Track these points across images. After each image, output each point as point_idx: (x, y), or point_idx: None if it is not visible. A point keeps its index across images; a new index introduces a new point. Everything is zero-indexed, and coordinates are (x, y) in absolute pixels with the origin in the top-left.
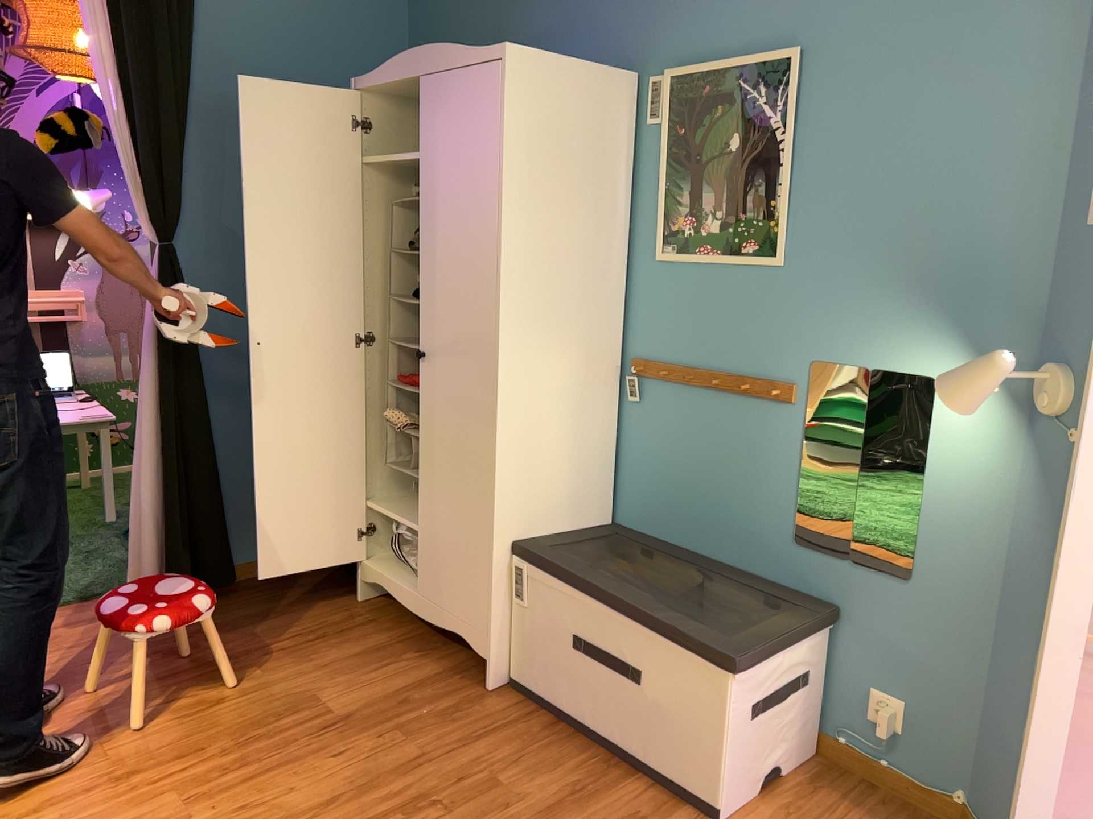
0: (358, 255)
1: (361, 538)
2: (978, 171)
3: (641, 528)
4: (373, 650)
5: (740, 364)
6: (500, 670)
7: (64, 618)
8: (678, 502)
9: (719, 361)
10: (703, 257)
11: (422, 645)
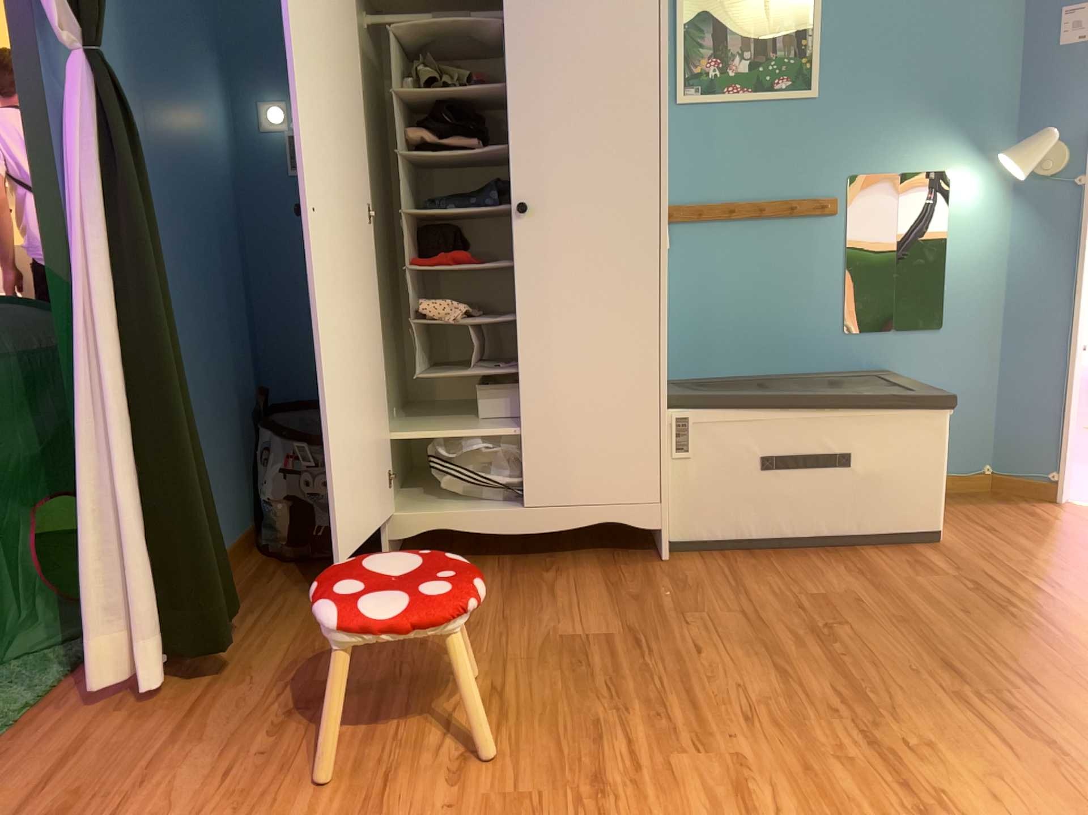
0: (359, 98)
1: (389, 479)
2: (969, 13)
3: (690, 370)
4: (504, 586)
5: (778, 191)
6: (665, 535)
7: (18, 764)
8: (721, 335)
9: (755, 192)
10: (734, 97)
11: (534, 564)
